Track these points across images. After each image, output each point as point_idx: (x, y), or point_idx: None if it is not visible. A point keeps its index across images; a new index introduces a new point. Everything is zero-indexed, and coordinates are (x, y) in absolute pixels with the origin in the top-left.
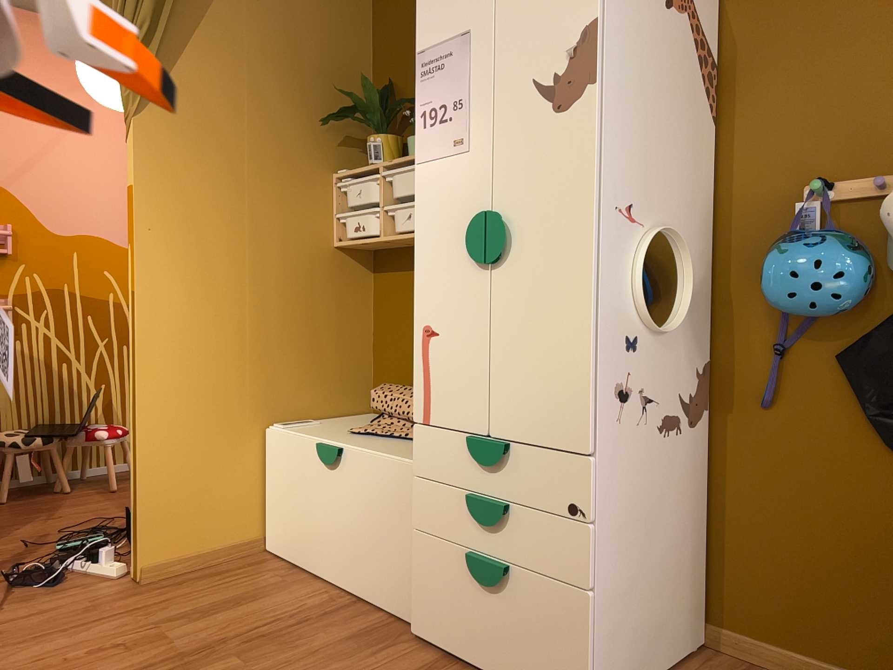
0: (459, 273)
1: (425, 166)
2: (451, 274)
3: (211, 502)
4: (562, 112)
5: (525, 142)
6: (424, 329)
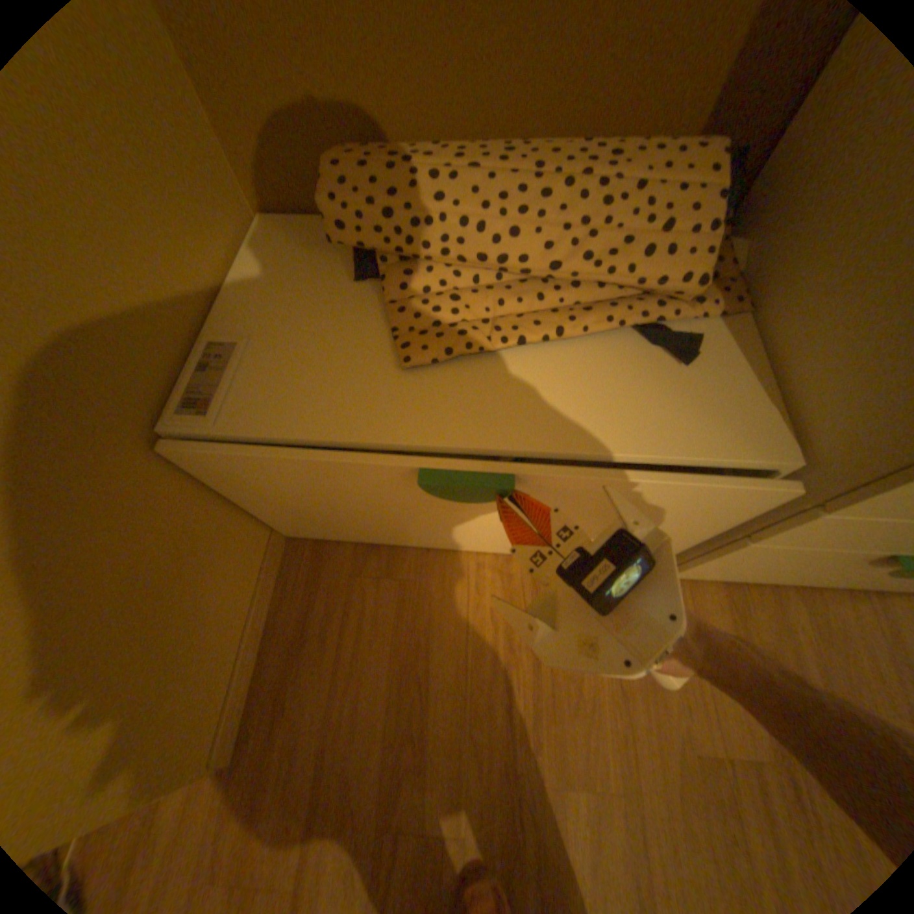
0: None
1: None
2: None
3: (195, 615)
4: None
5: None
6: None
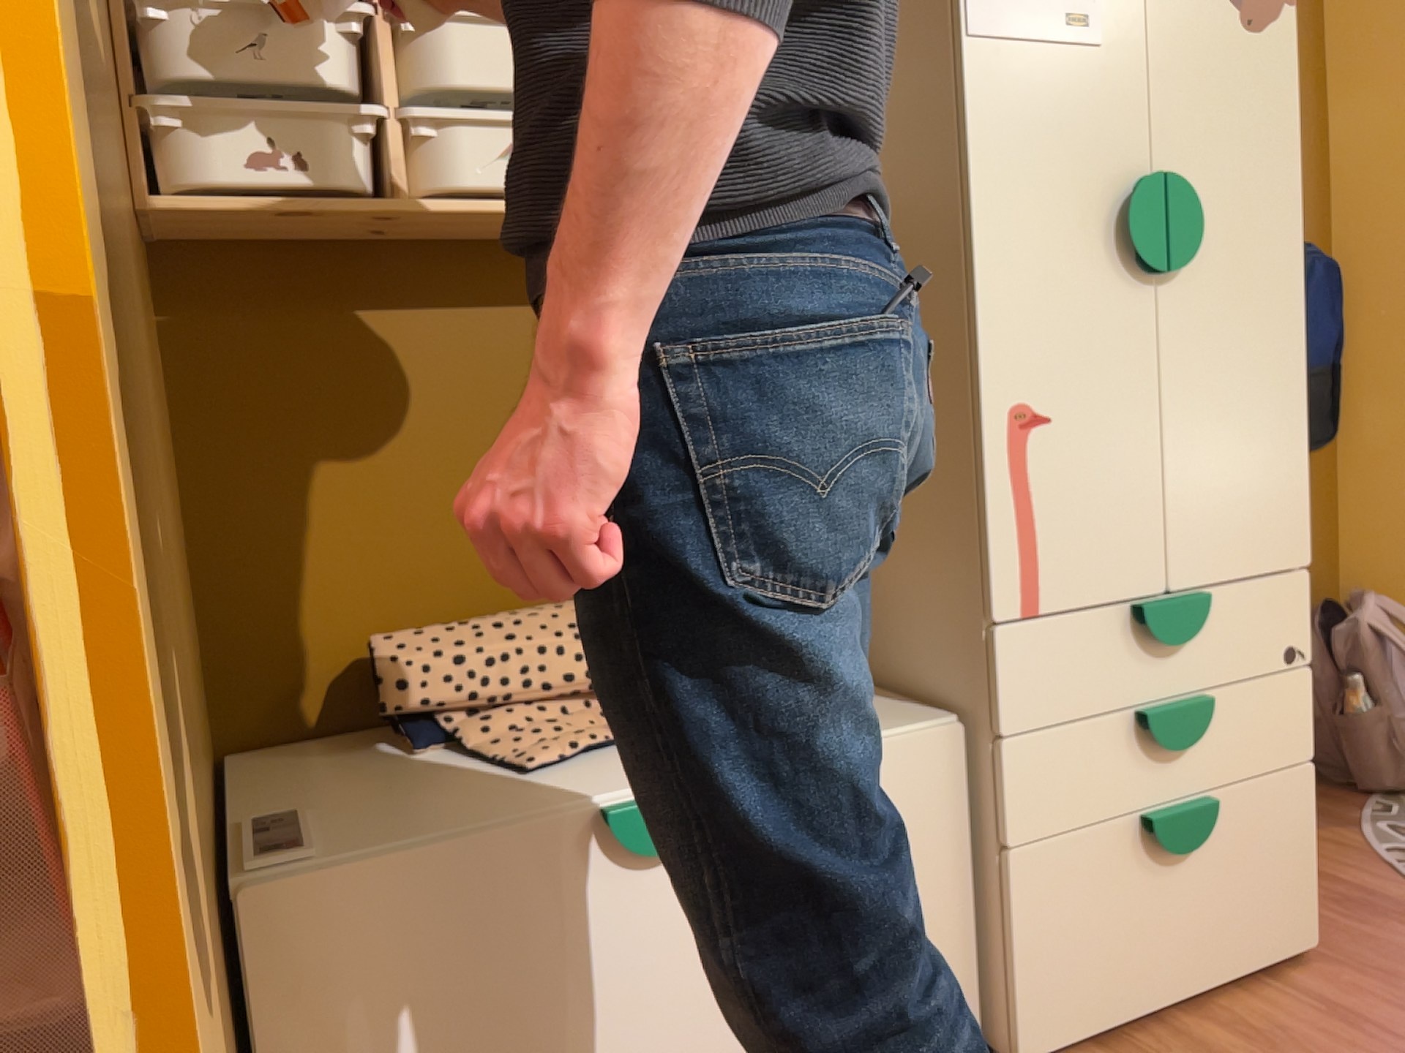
0: (1093, 292)
1: (995, 48)
2: (1074, 293)
3: None
4: (1255, 30)
5: (1203, 63)
6: (1015, 415)
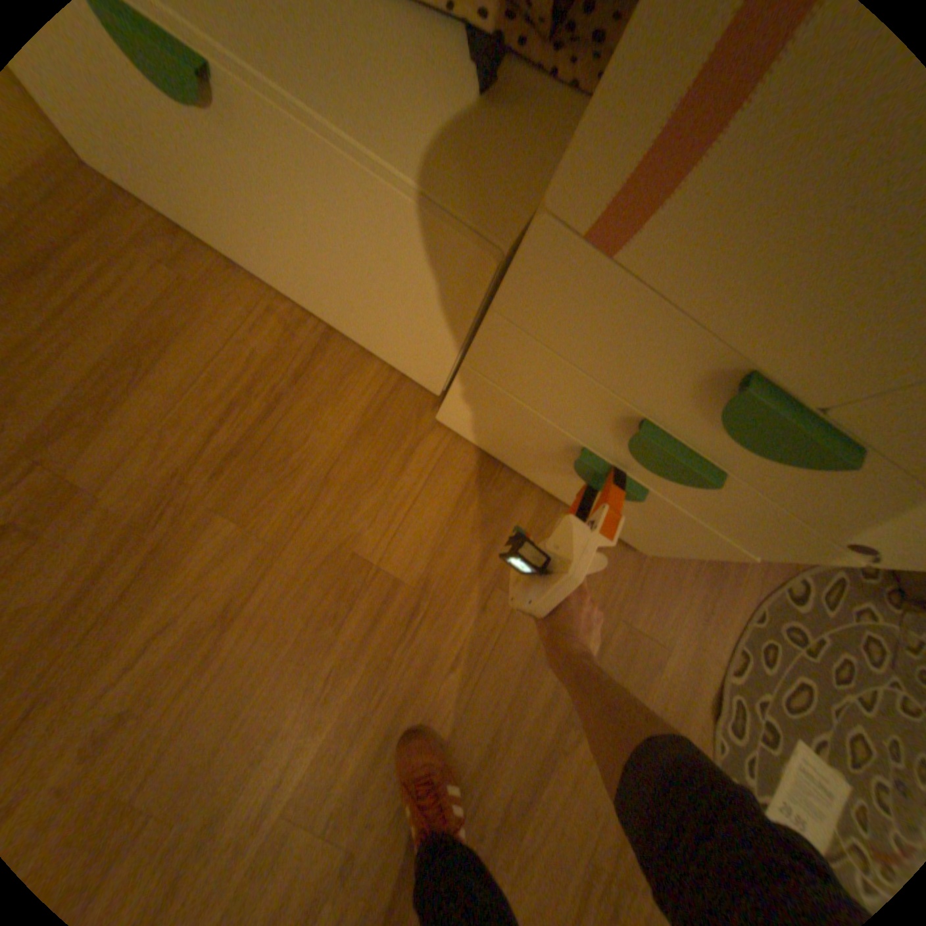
0: None
1: None
2: None
3: None
4: None
5: None
6: None
